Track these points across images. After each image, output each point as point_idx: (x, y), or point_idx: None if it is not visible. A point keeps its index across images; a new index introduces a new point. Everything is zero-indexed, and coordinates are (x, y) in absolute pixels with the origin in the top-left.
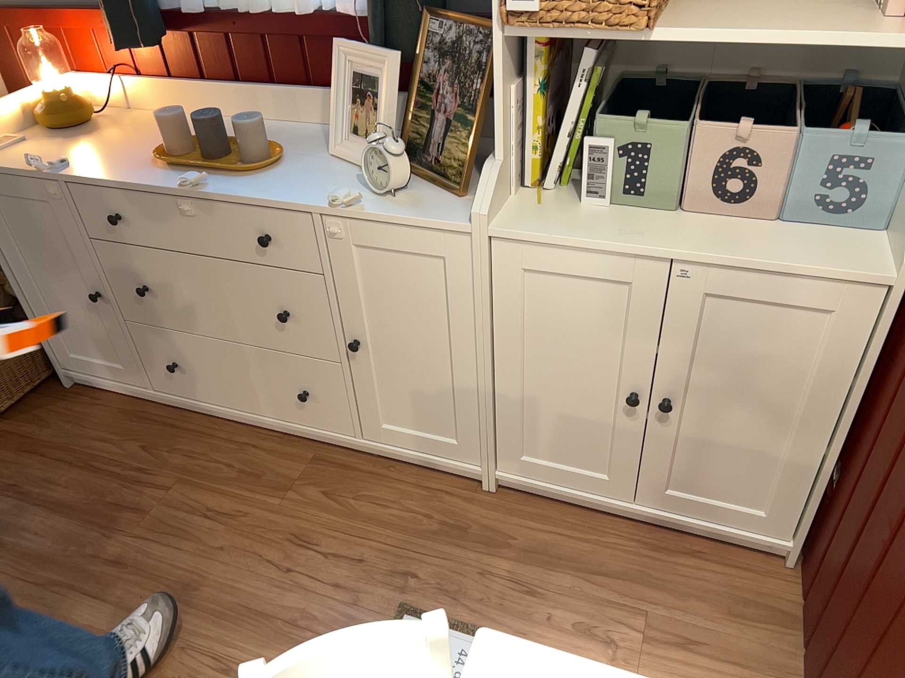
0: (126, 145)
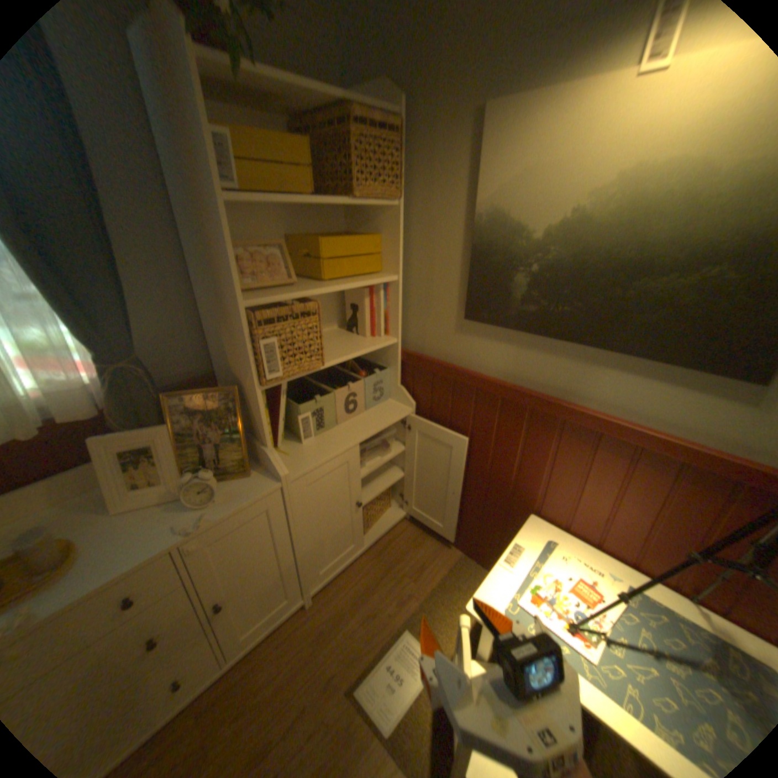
0: None
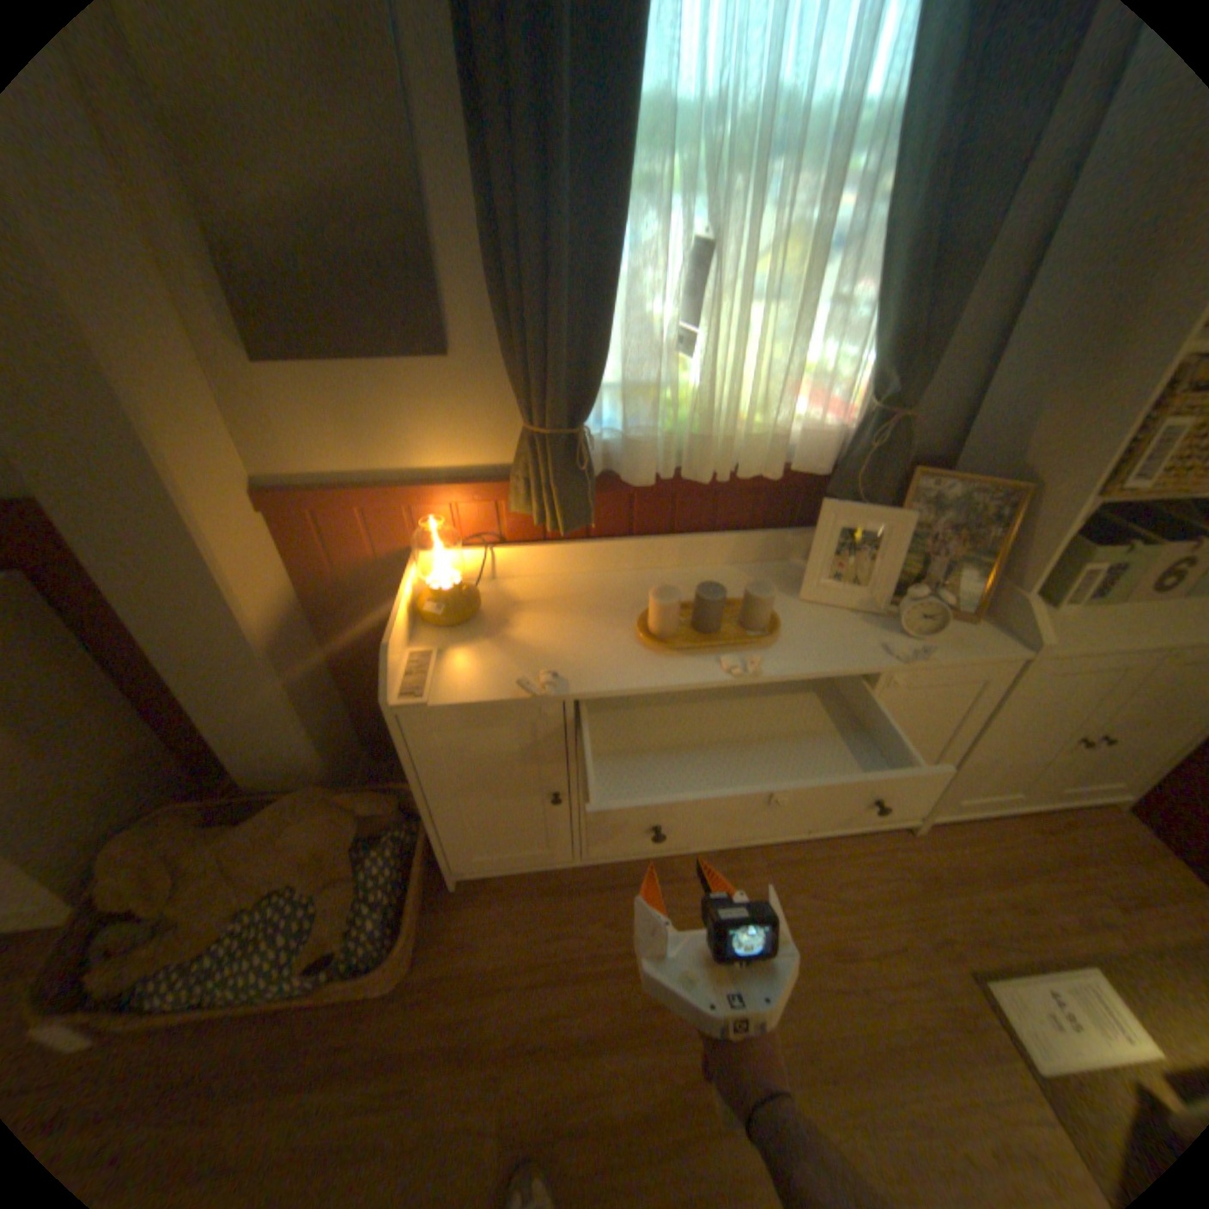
0: (559, 628)
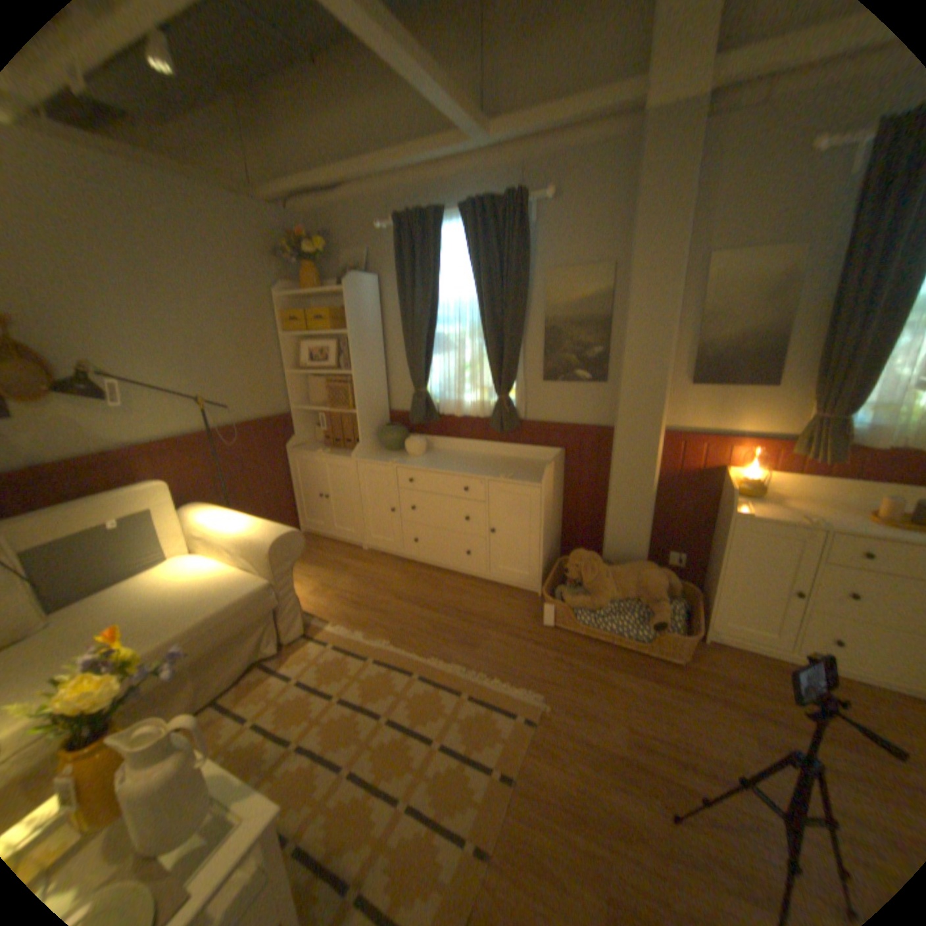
0: (815, 508)
